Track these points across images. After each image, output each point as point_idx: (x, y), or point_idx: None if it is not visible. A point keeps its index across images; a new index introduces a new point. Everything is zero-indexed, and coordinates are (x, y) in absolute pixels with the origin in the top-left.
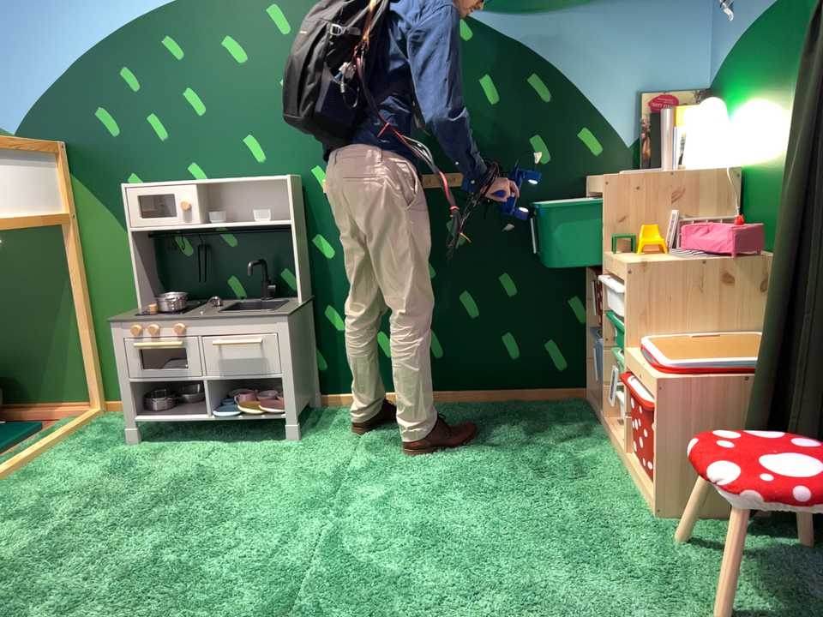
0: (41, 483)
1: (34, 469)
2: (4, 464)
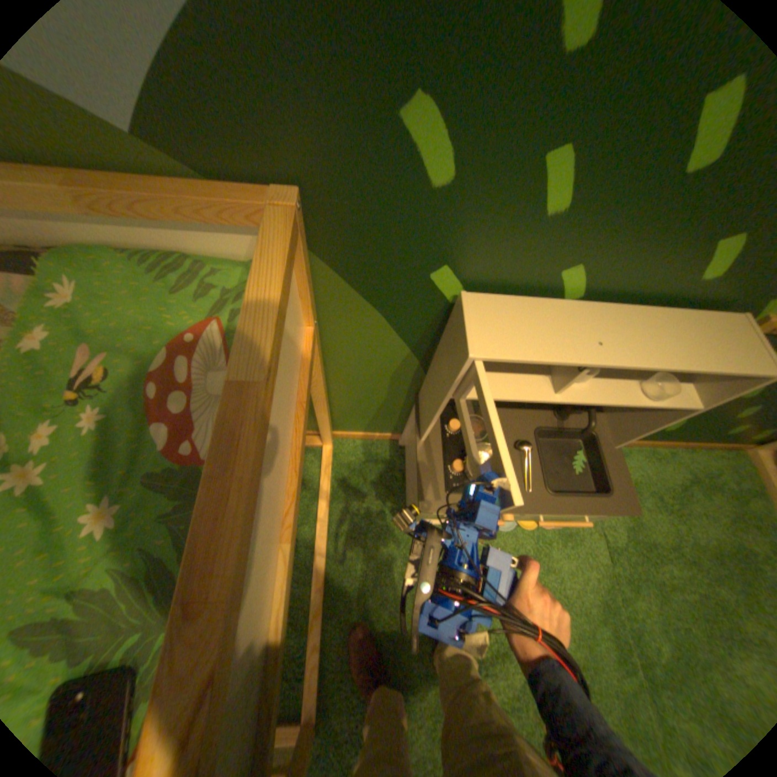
0: (364, 612)
1: (338, 577)
2: (314, 588)
